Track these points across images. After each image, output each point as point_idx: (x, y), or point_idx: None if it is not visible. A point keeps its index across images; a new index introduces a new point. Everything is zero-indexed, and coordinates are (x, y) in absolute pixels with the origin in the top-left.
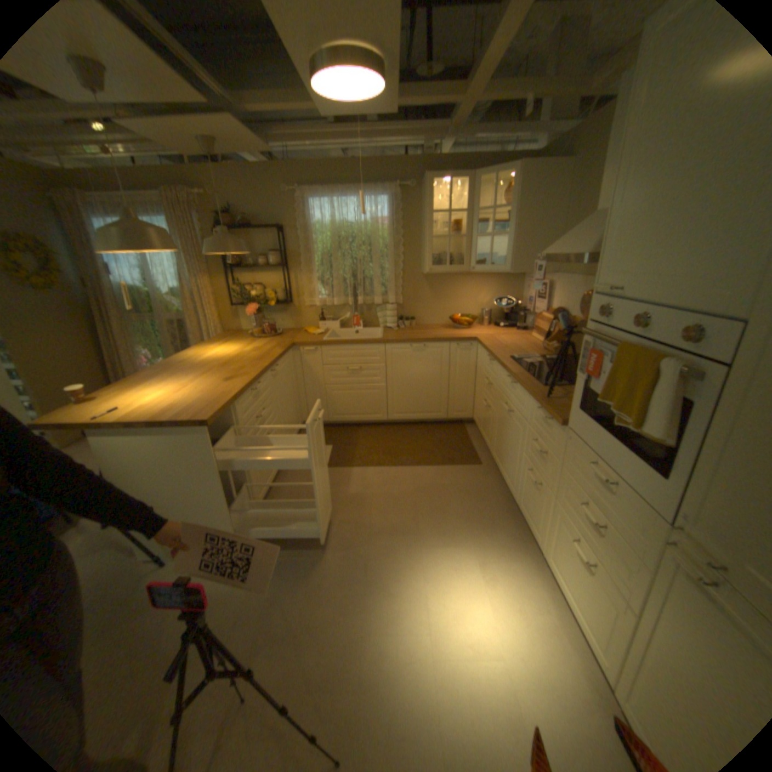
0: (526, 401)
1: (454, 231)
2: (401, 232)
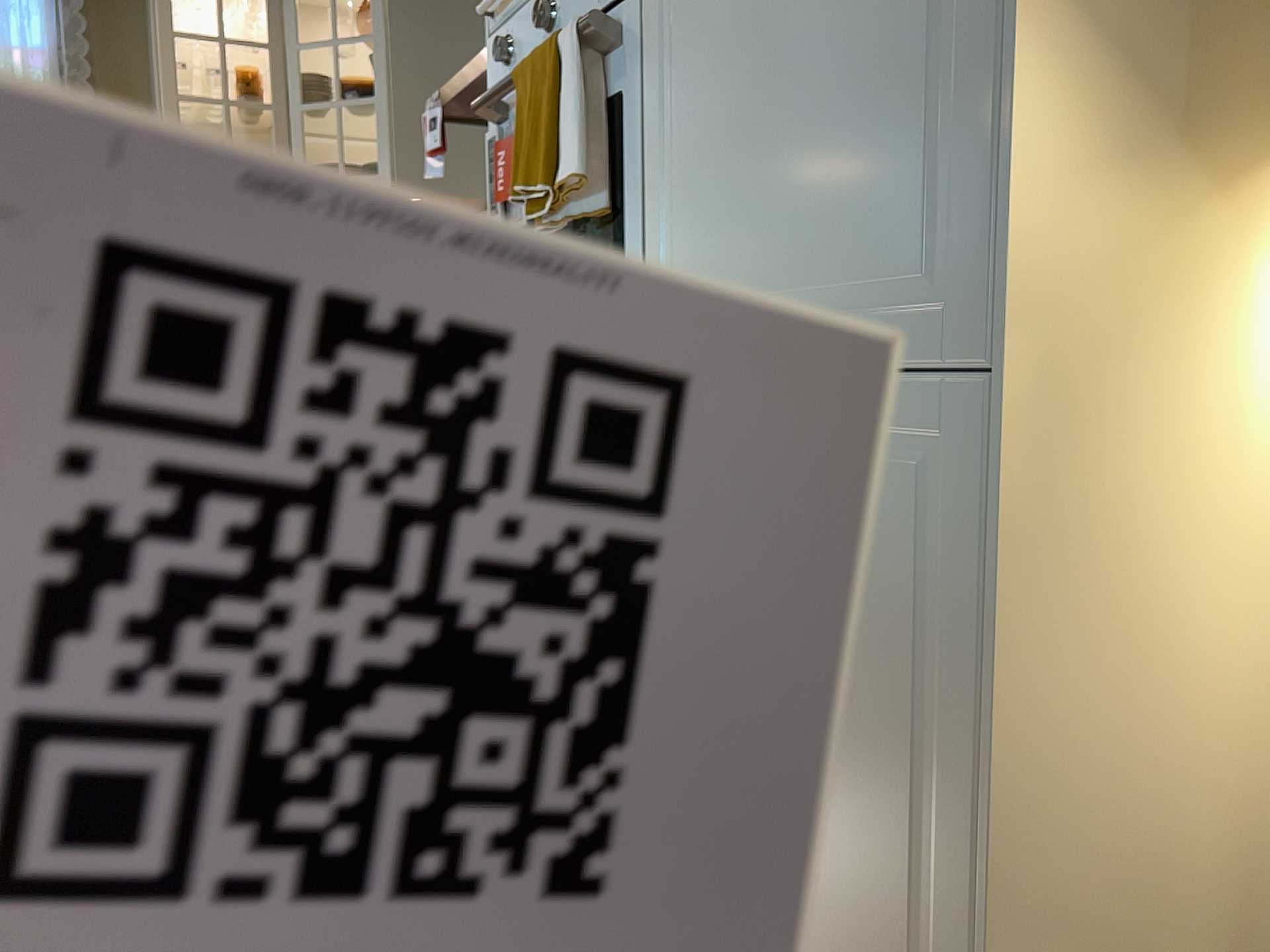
0: None
1: (242, 95)
2: (90, 90)
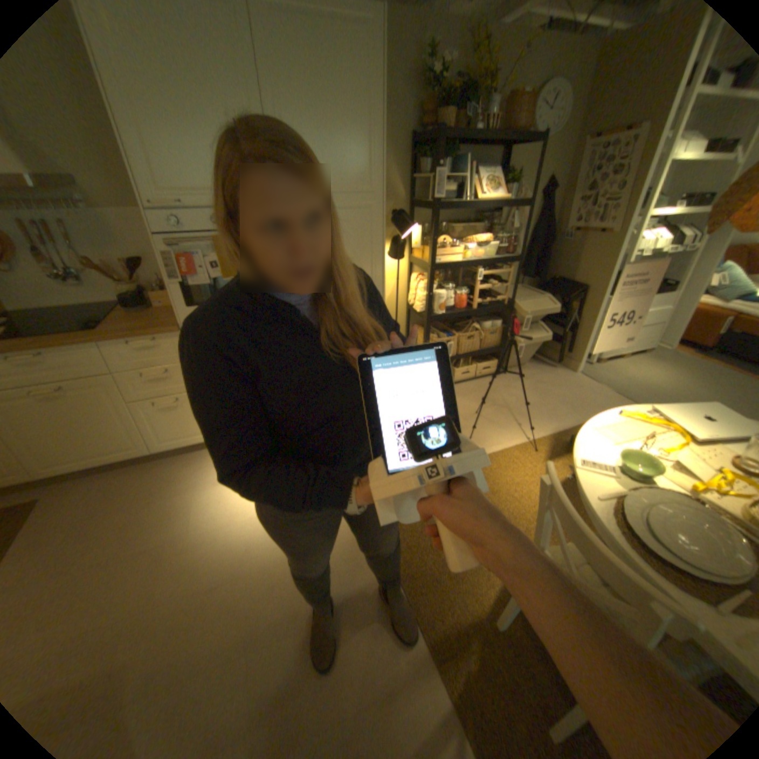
0: (86, 355)
1: None
2: None
